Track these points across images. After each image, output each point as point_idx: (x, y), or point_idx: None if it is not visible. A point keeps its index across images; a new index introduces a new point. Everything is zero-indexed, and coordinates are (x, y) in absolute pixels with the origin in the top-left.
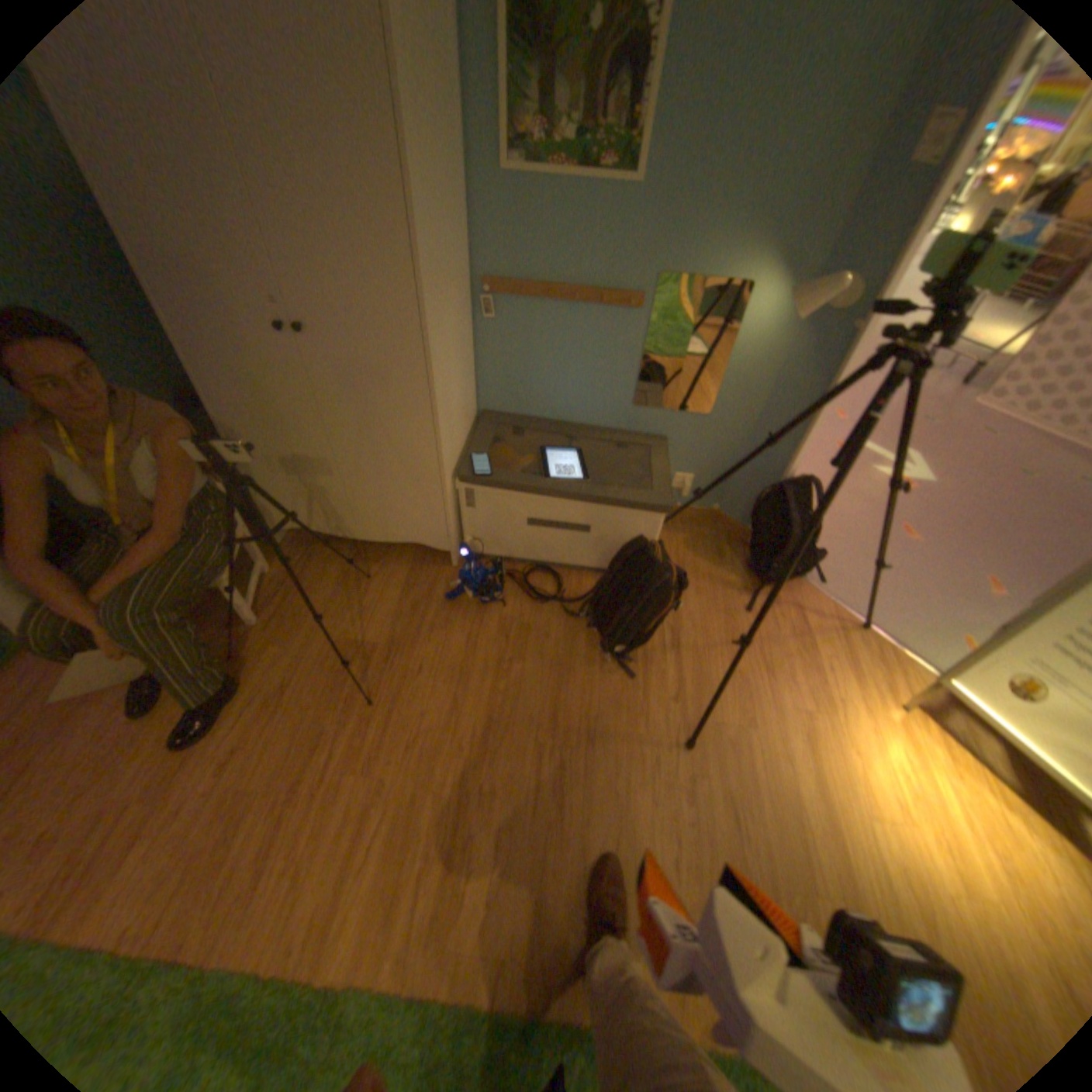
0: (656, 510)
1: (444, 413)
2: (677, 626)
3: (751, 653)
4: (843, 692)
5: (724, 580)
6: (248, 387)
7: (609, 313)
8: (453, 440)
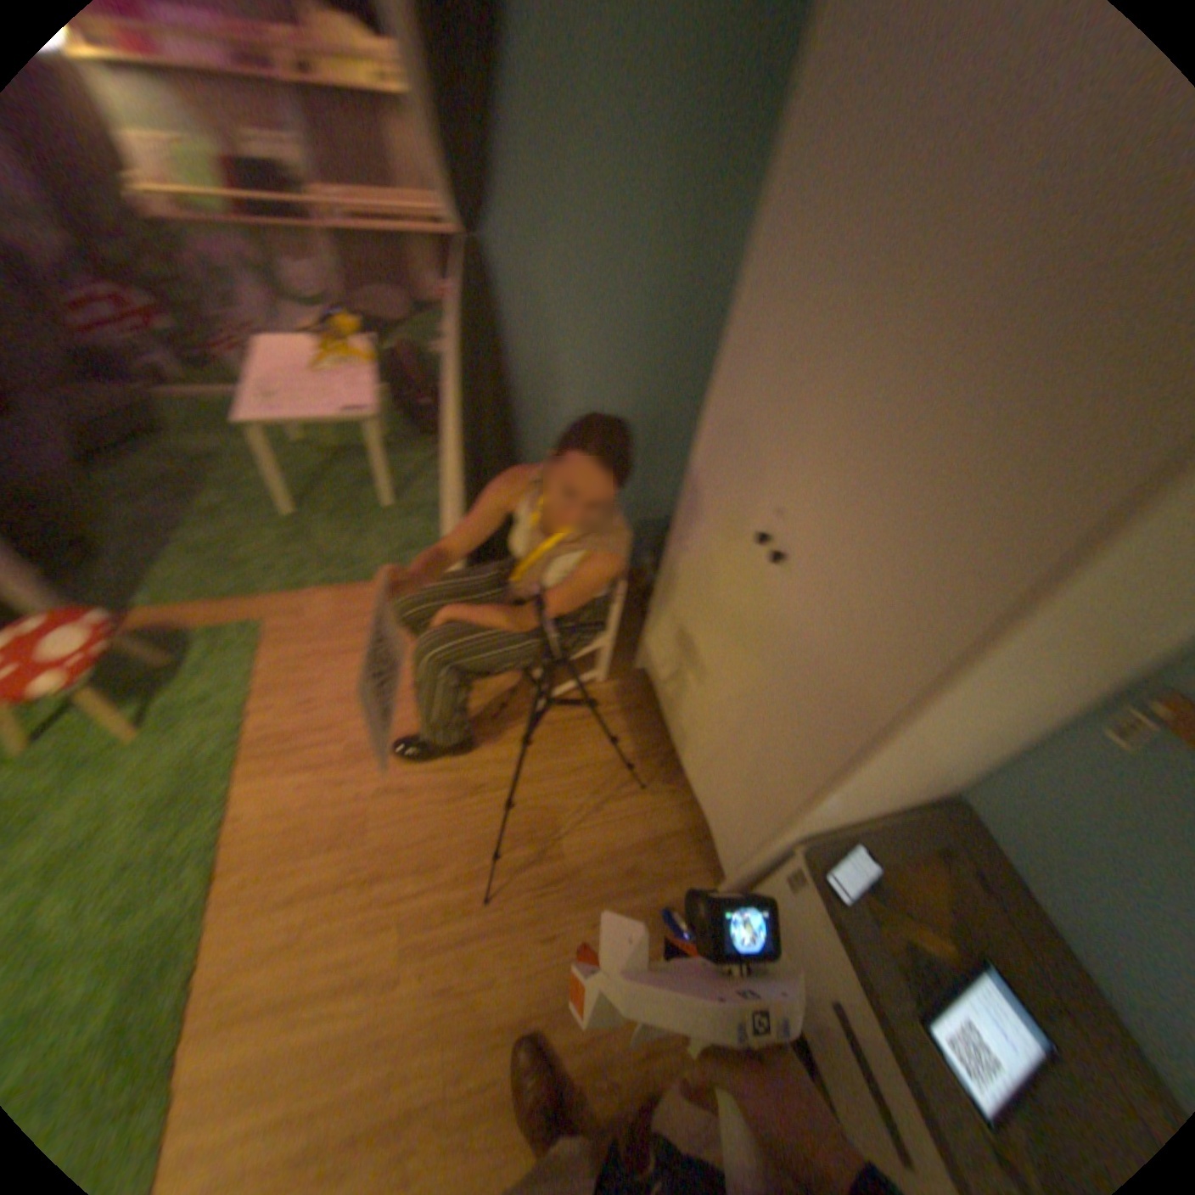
0: None
1: (856, 796)
2: None
3: None
4: None
5: None
6: (704, 556)
7: None
8: (850, 816)
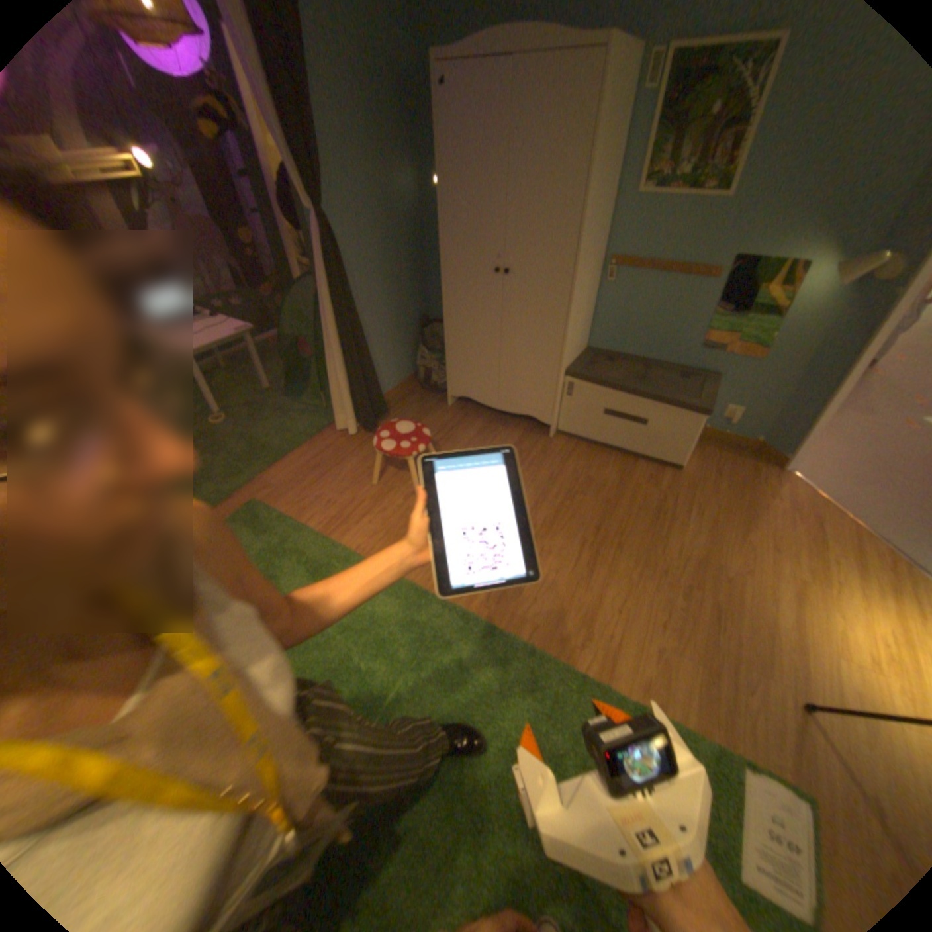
0: (704, 412)
1: (571, 328)
2: (705, 504)
3: (765, 534)
4: (844, 579)
5: (755, 486)
6: (468, 305)
7: (695, 279)
8: (571, 349)
